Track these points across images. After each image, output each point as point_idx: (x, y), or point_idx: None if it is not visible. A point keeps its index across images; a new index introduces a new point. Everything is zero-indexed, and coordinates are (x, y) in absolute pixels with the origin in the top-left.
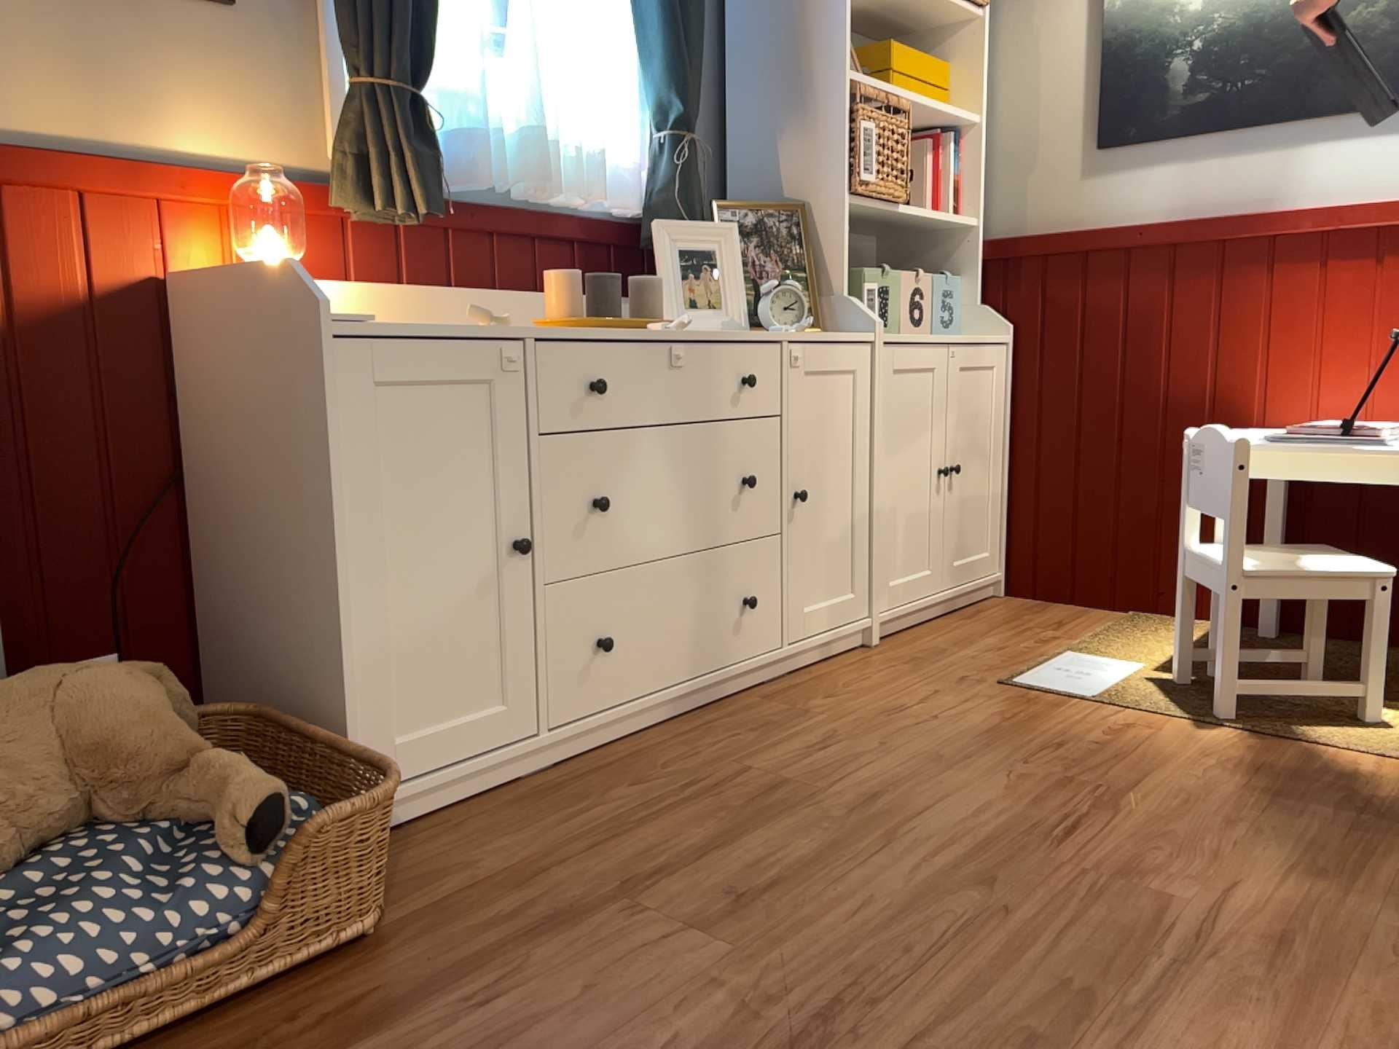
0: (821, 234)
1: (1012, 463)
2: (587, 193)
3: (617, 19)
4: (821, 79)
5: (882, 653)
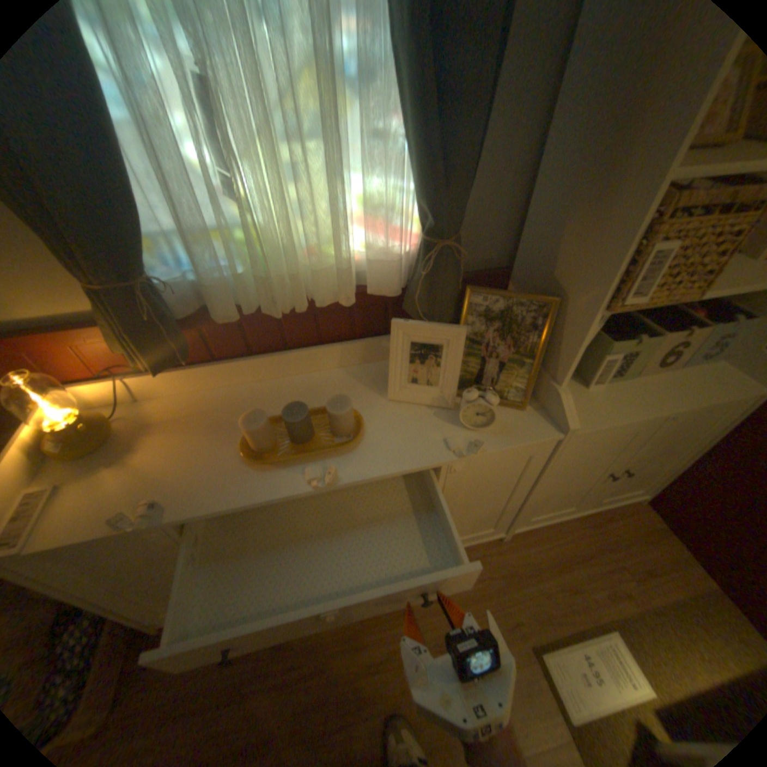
0: (567, 329)
1: (704, 459)
2: (337, 298)
3: (387, 101)
4: (635, 171)
5: (503, 554)
